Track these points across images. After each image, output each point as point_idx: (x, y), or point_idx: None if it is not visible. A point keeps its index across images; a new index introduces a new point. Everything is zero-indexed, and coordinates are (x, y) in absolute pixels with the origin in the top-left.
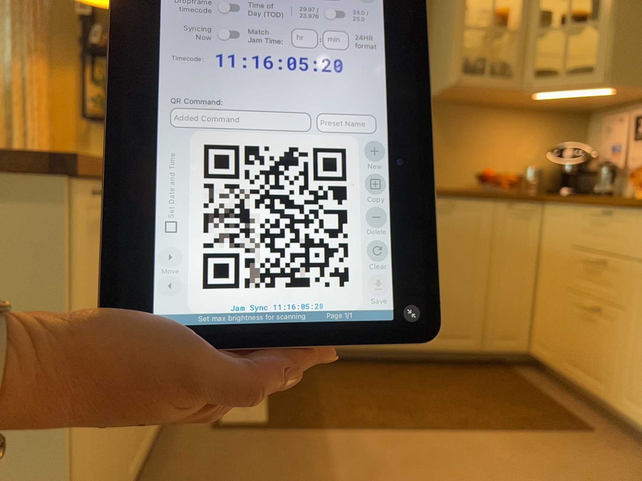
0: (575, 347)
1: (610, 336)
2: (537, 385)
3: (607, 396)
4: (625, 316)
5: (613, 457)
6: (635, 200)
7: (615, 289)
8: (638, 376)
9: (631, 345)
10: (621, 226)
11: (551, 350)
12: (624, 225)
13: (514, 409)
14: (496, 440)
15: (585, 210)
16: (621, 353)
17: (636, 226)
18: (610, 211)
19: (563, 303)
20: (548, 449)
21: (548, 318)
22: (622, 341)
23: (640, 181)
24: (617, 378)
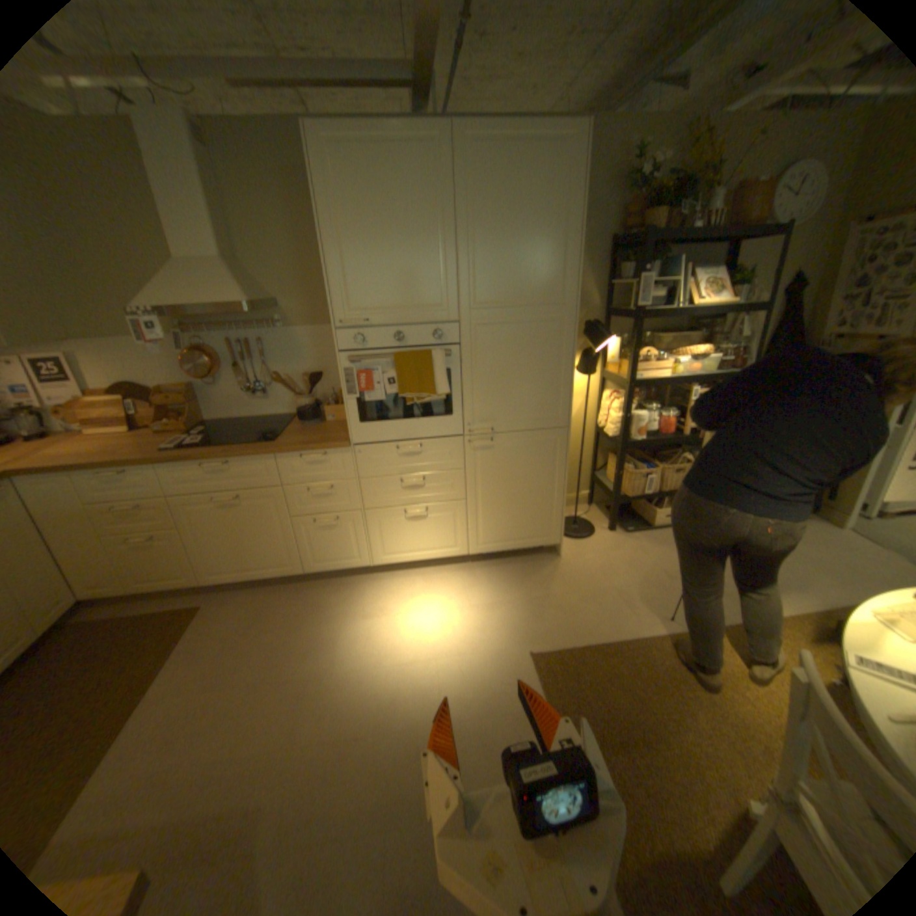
0: (134, 571)
1: (167, 550)
2: (113, 617)
3: (186, 584)
4: (174, 533)
5: (224, 610)
6: (145, 460)
7: (155, 520)
8: (205, 560)
9: (190, 547)
10: (137, 479)
11: (106, 586)
12: (138, 477)
13: (136, 646)
14: (167, 672)
15: (83, 475)
16: (183, 555)
17: (152, 476)
18: (117, 471)
19: (98, 549)
20: (197, 642)
21: (84, 566)
22: (180, 548)
23: (69, 419)
24: (189, 569)
